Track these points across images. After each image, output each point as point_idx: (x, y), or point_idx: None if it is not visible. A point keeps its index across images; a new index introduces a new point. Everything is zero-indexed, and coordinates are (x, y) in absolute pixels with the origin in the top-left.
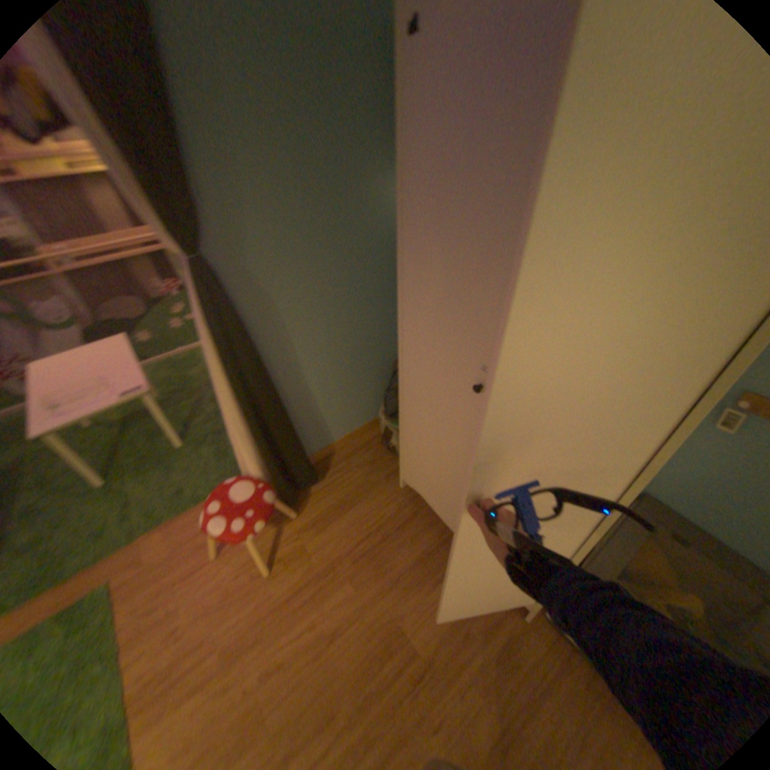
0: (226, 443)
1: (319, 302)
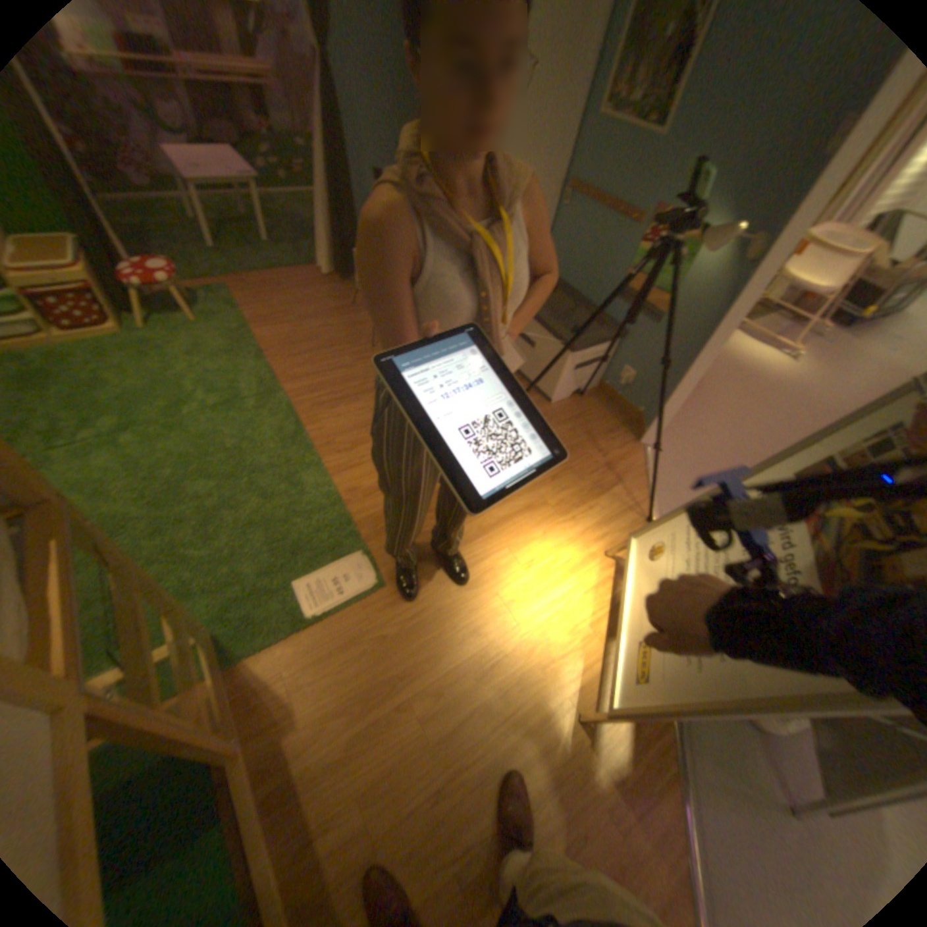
0: (299, 247)
1: (383, 123)
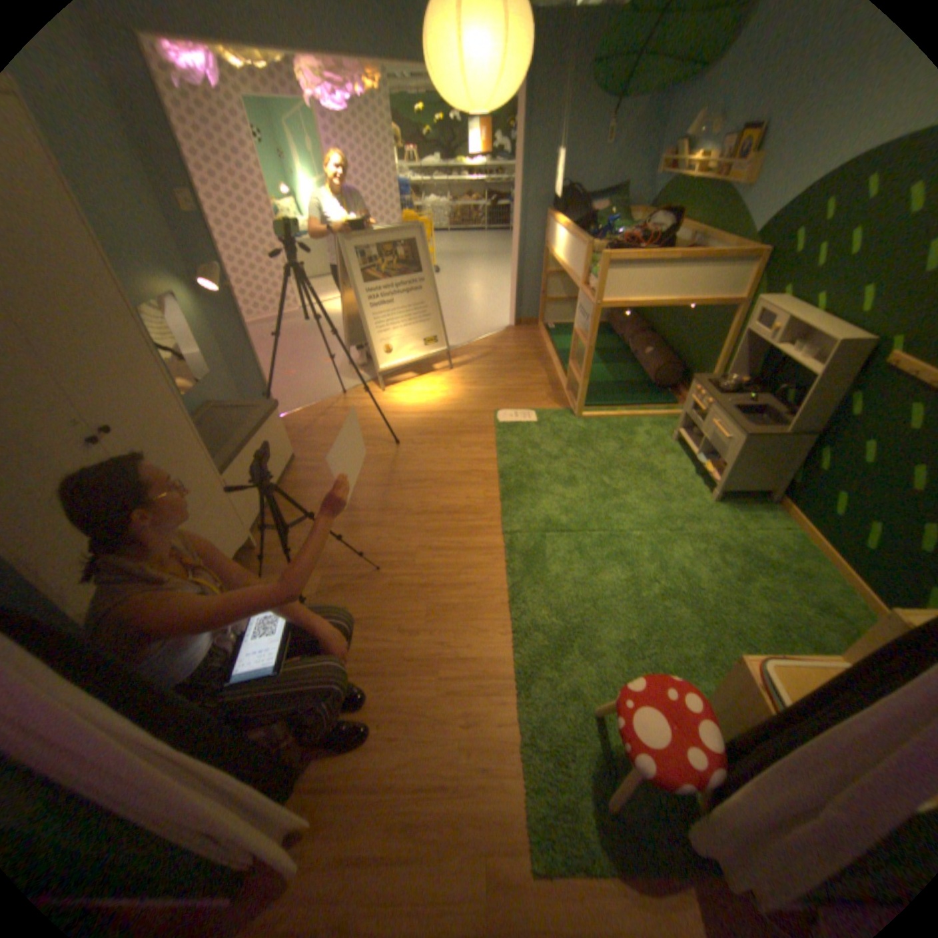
0: None
1: None
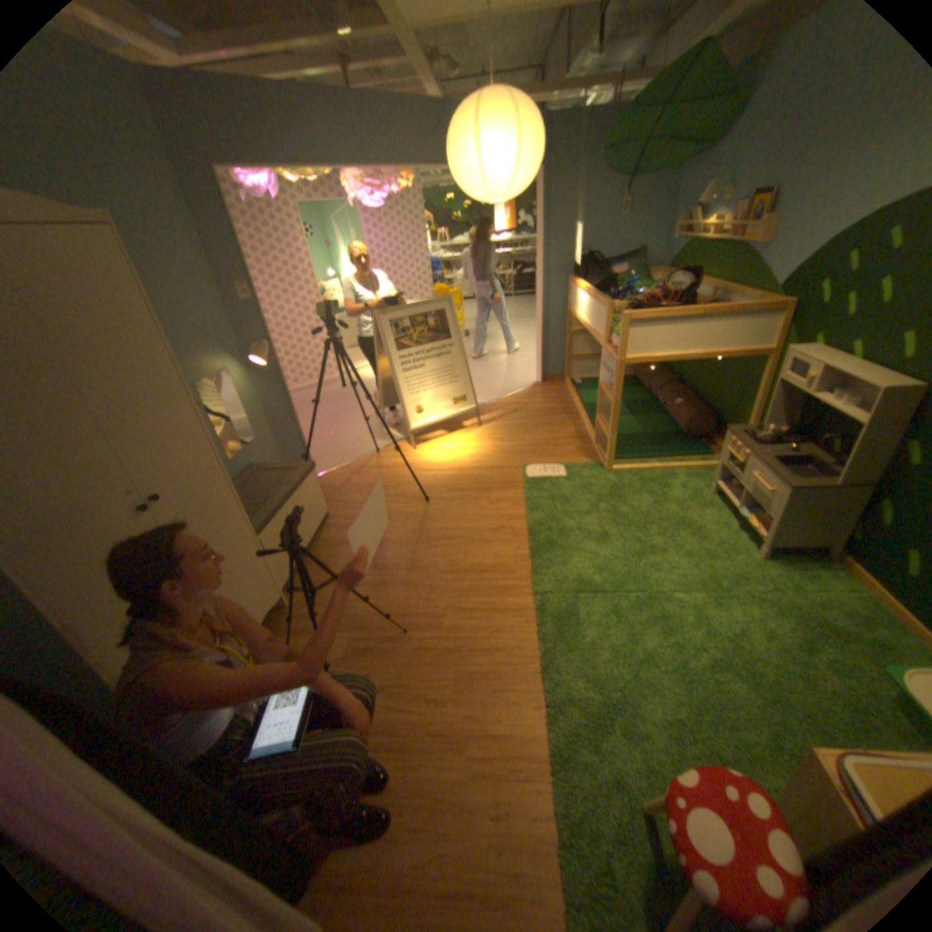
0: None
1: None
